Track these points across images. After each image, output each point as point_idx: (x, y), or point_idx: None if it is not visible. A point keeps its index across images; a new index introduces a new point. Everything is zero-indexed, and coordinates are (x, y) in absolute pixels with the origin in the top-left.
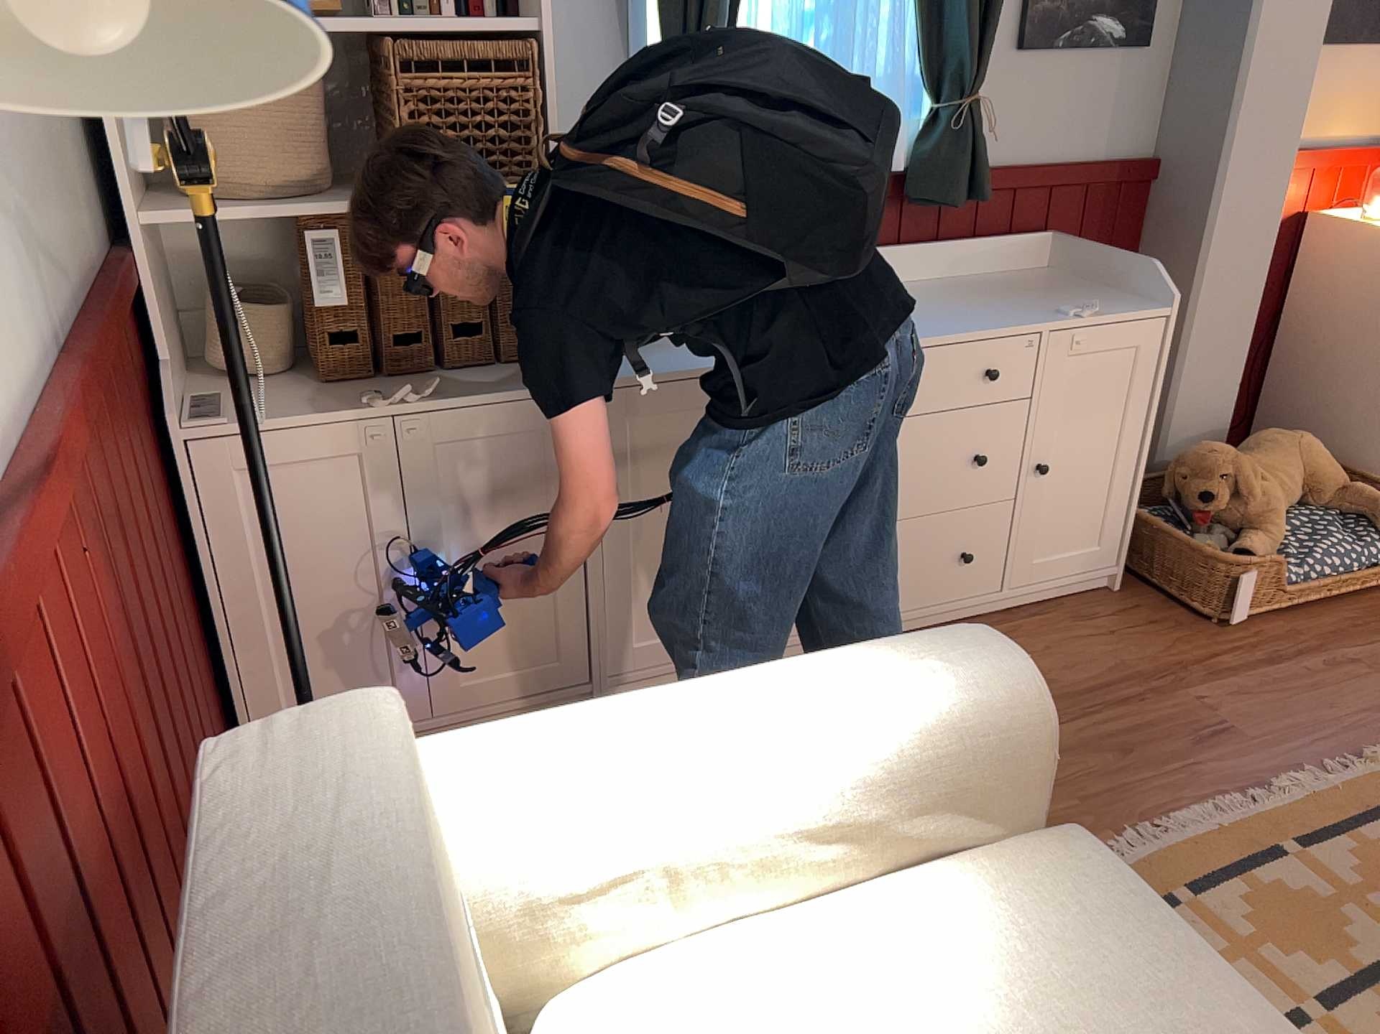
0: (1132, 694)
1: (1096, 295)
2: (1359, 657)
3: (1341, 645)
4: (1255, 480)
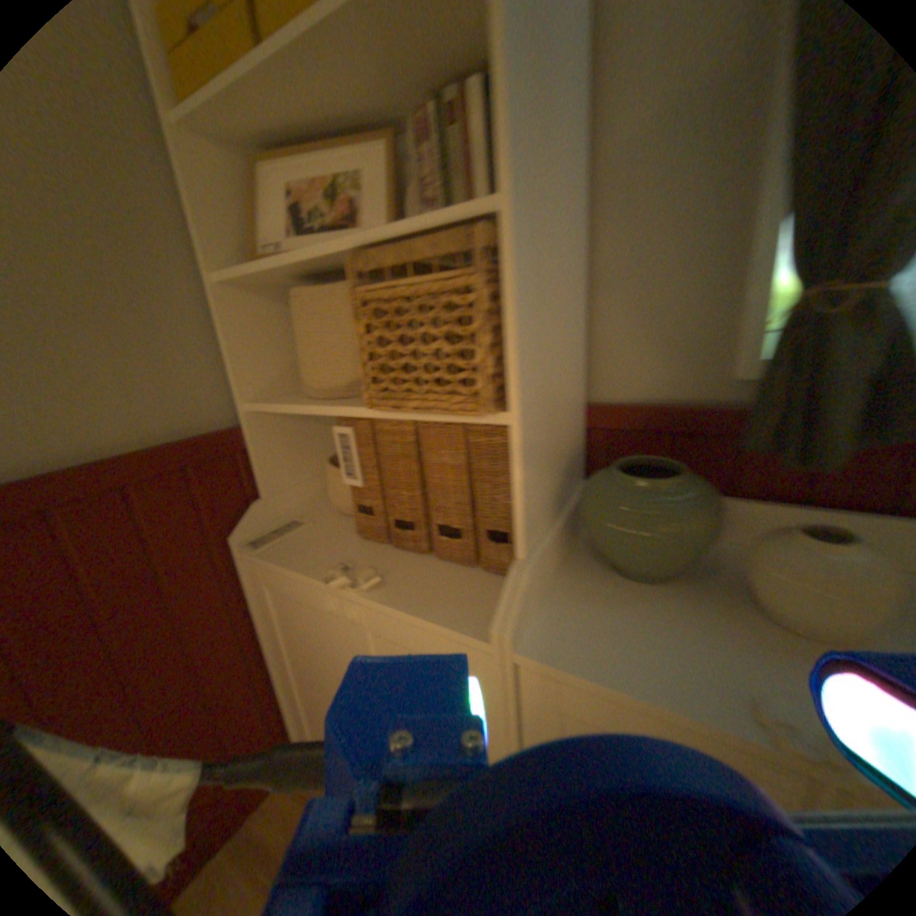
0: None
1: None
2: None
3: None
4: None
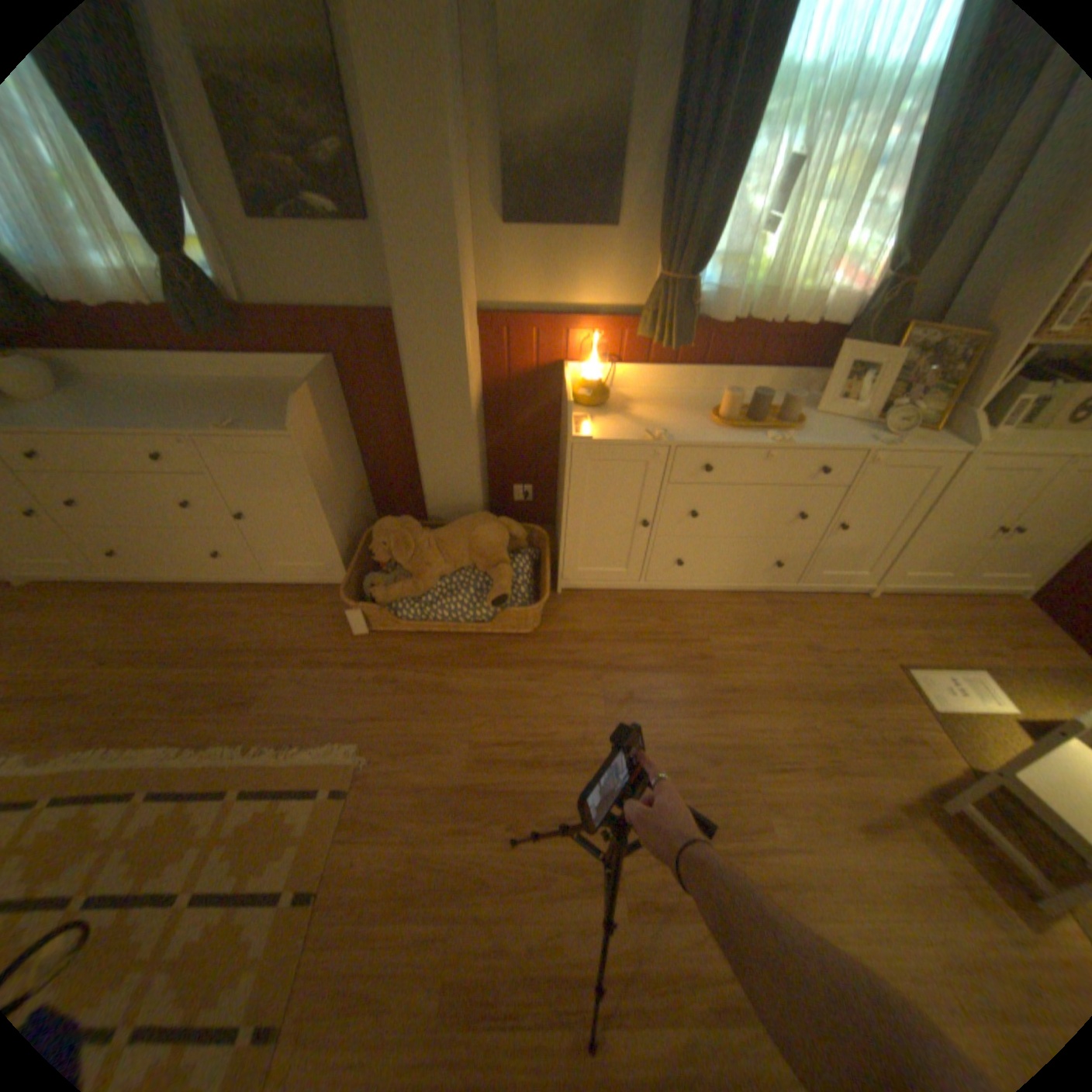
0: (243, 661)
1: (279, 412)
2: (401, 679)
3: (404, 668)
4: (420, 548)
